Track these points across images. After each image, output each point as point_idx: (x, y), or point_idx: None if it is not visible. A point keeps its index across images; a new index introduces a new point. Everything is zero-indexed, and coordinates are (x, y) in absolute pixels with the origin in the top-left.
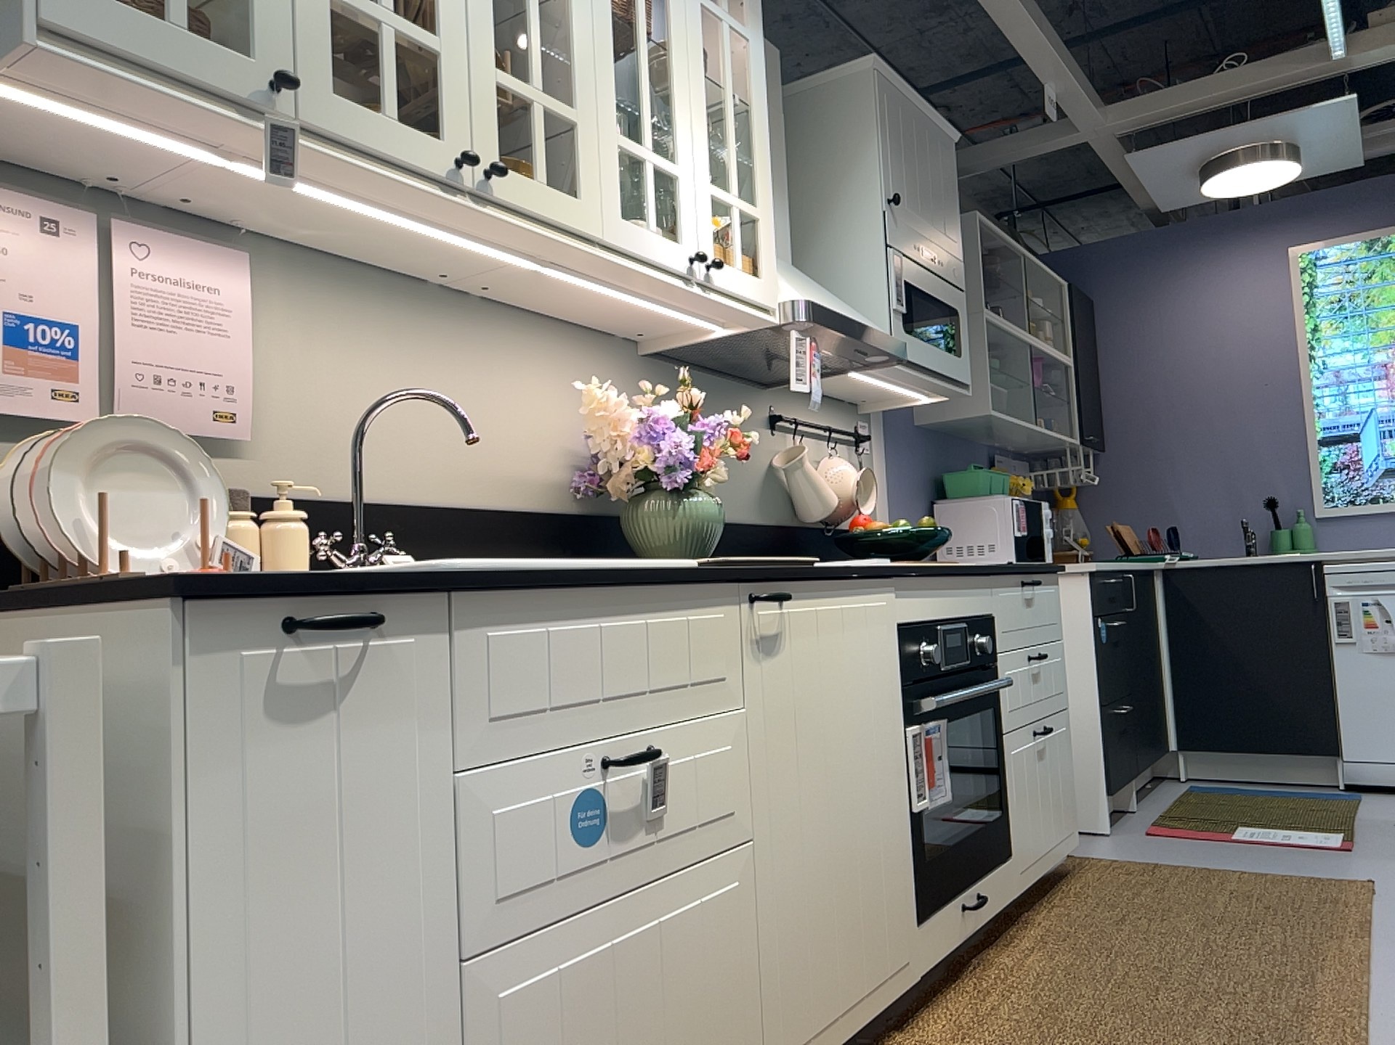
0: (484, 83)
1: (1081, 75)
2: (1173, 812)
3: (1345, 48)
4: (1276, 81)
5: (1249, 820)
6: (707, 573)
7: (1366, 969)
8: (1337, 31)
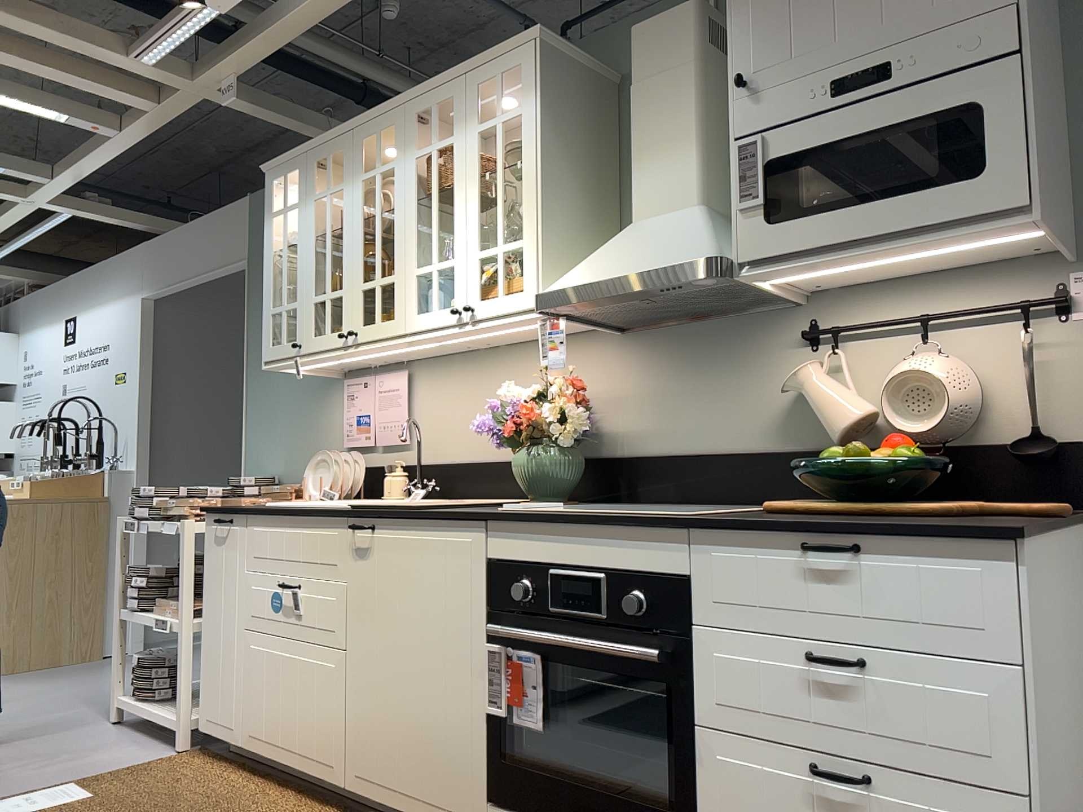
0: (356, 294)
1: None
2: None
3: None
4: None
5: None
6: (322, 512)
7: None
8: None
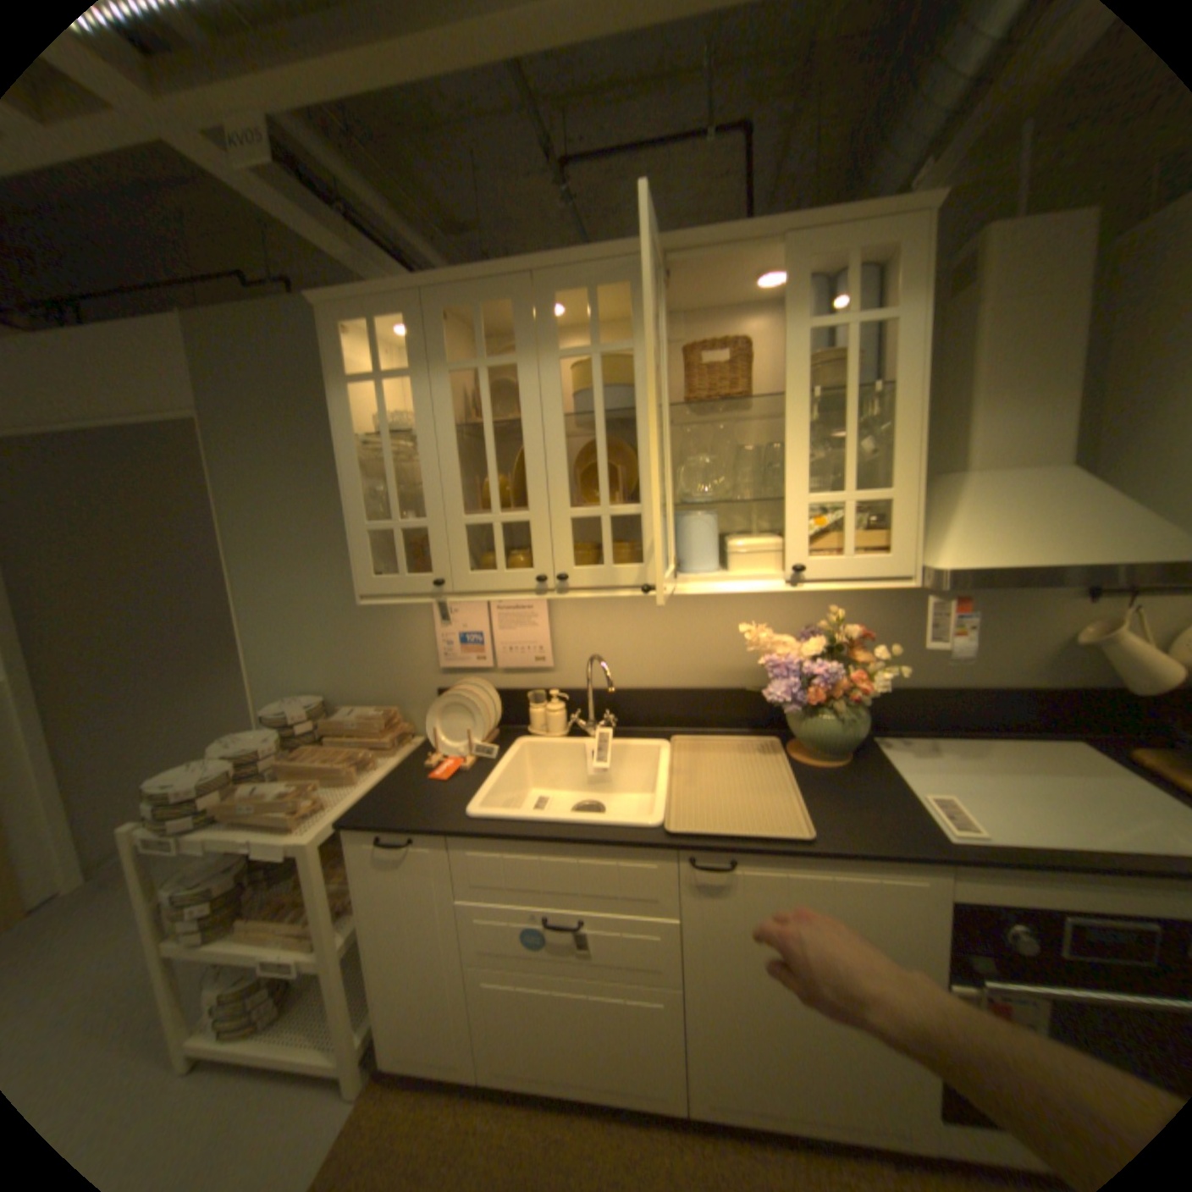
0: (562, 524)
1: None
2: None
3: None
4: None
5: None
6: (633, 845)
7: None
8: None
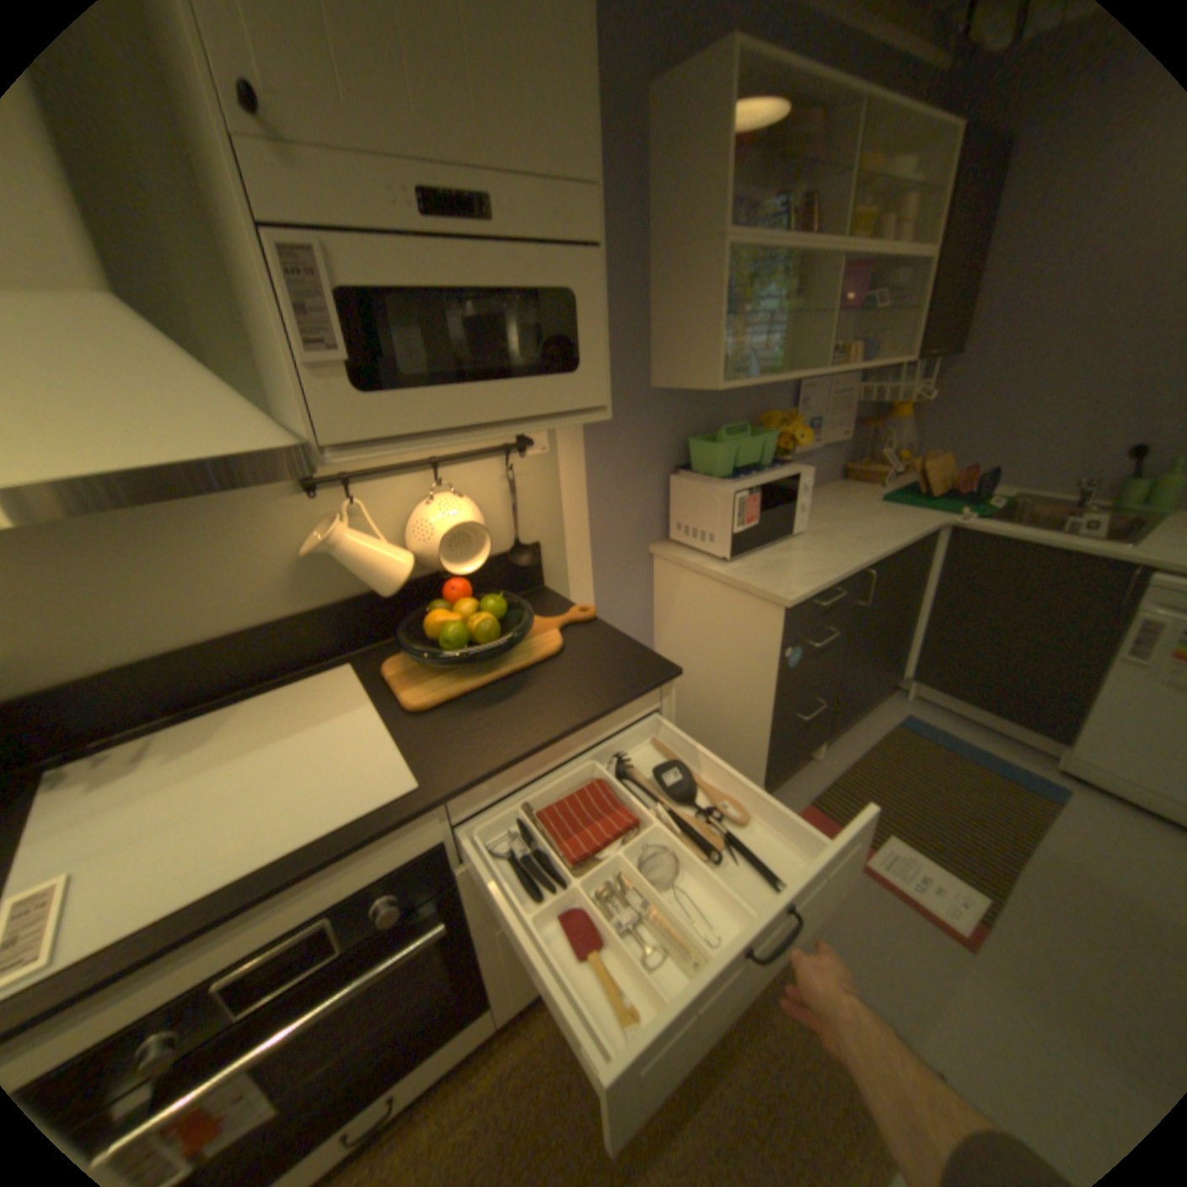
0: None
1: None
2: (848, 781)
3: None
4: None
5: (909, 827)
6: None
7: None
8: None
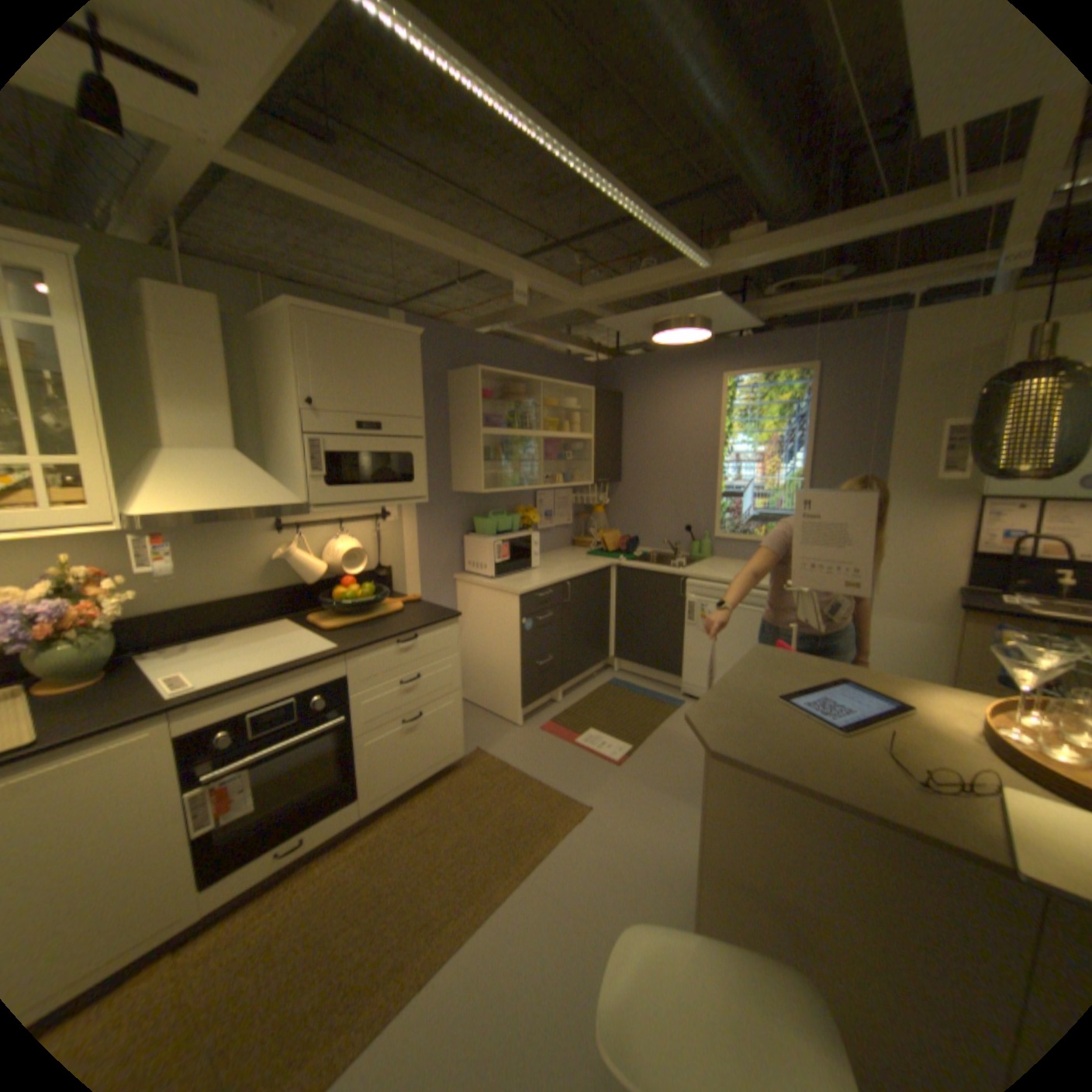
0: None
1: (544, 271)
2: (573, 709)
3: (706, 261)
4: (674, 278)
5: (601, 724)
6: None
7: (481, 923)
8: (695, 250)
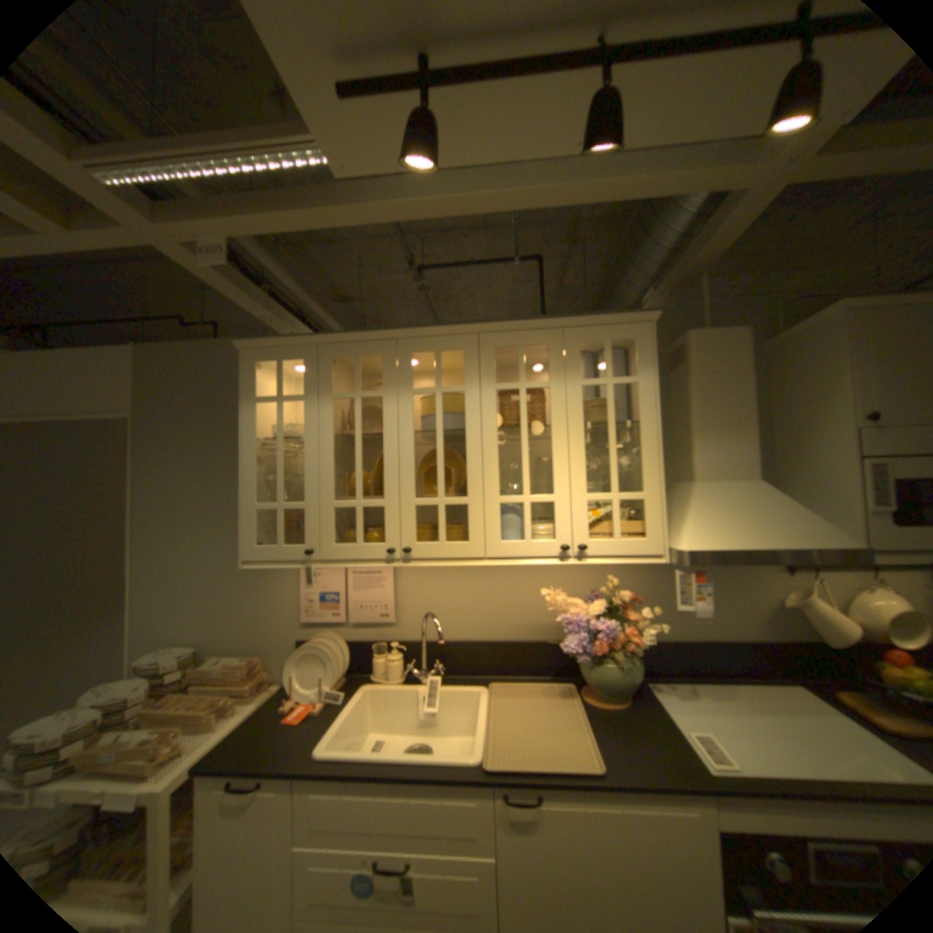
0: (410, 509)
1: None
2: None
3: None
4: None
5: None
6: (456, 785)
7: None
8: None
